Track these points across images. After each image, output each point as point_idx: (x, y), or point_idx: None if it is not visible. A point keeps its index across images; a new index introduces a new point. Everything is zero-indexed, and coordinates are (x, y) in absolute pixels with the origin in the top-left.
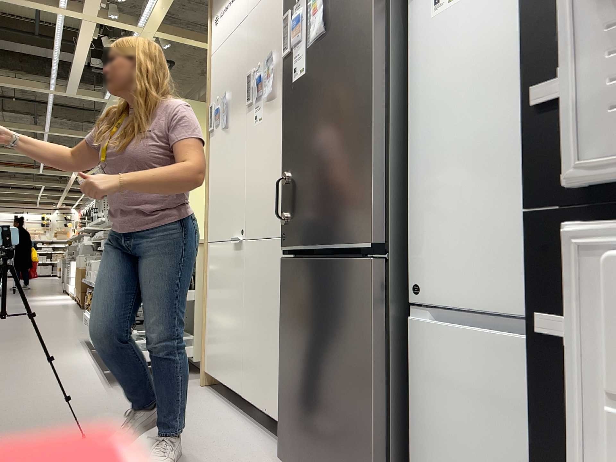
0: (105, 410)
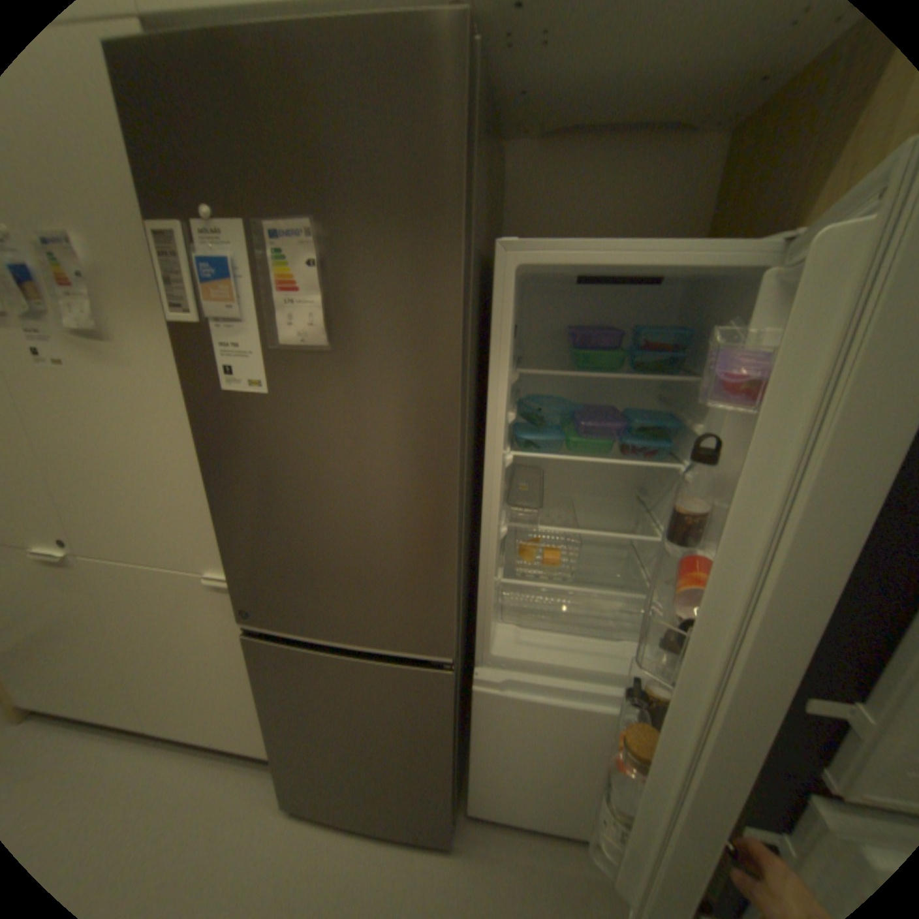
0: None
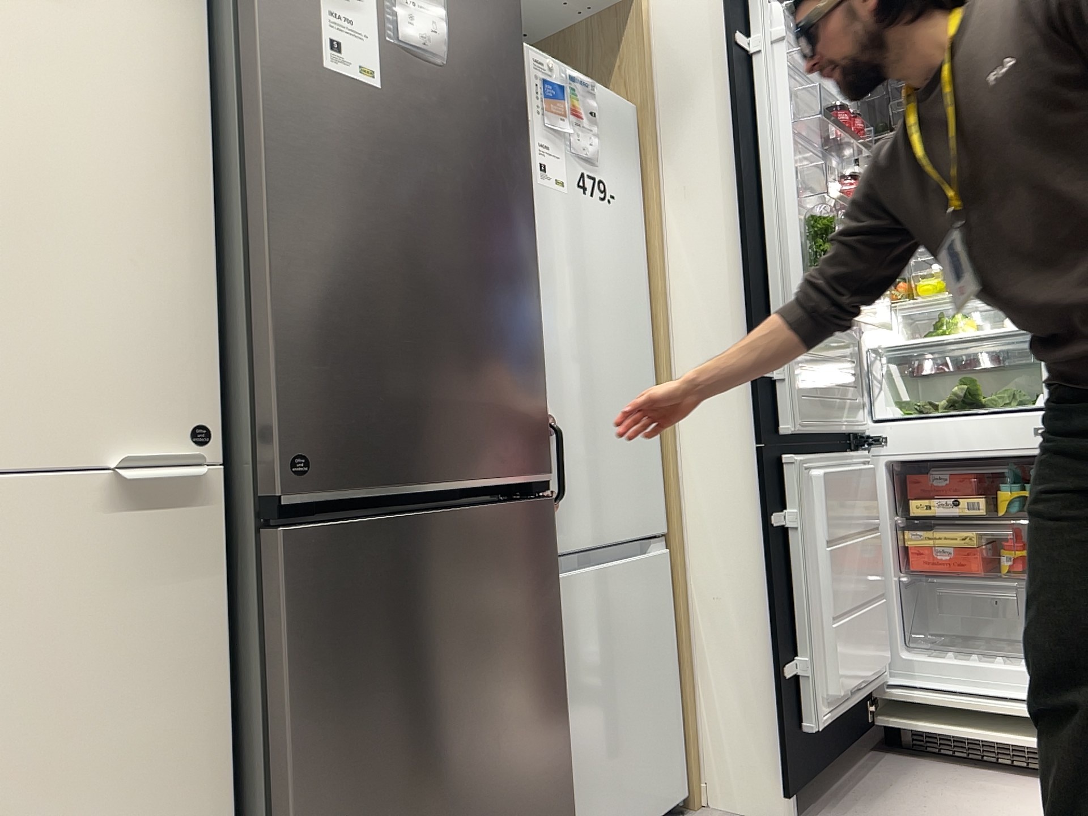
0: None
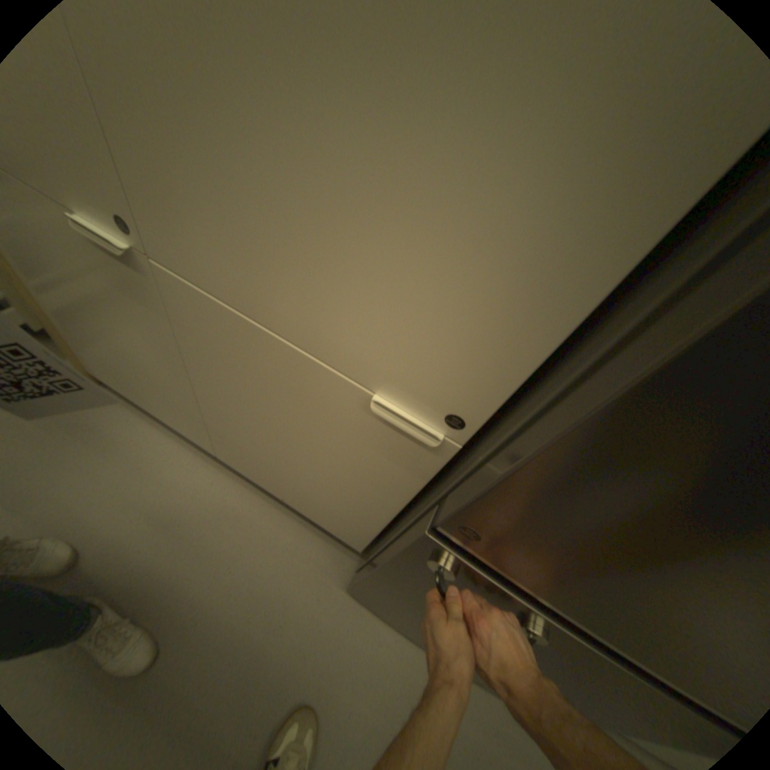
0: None
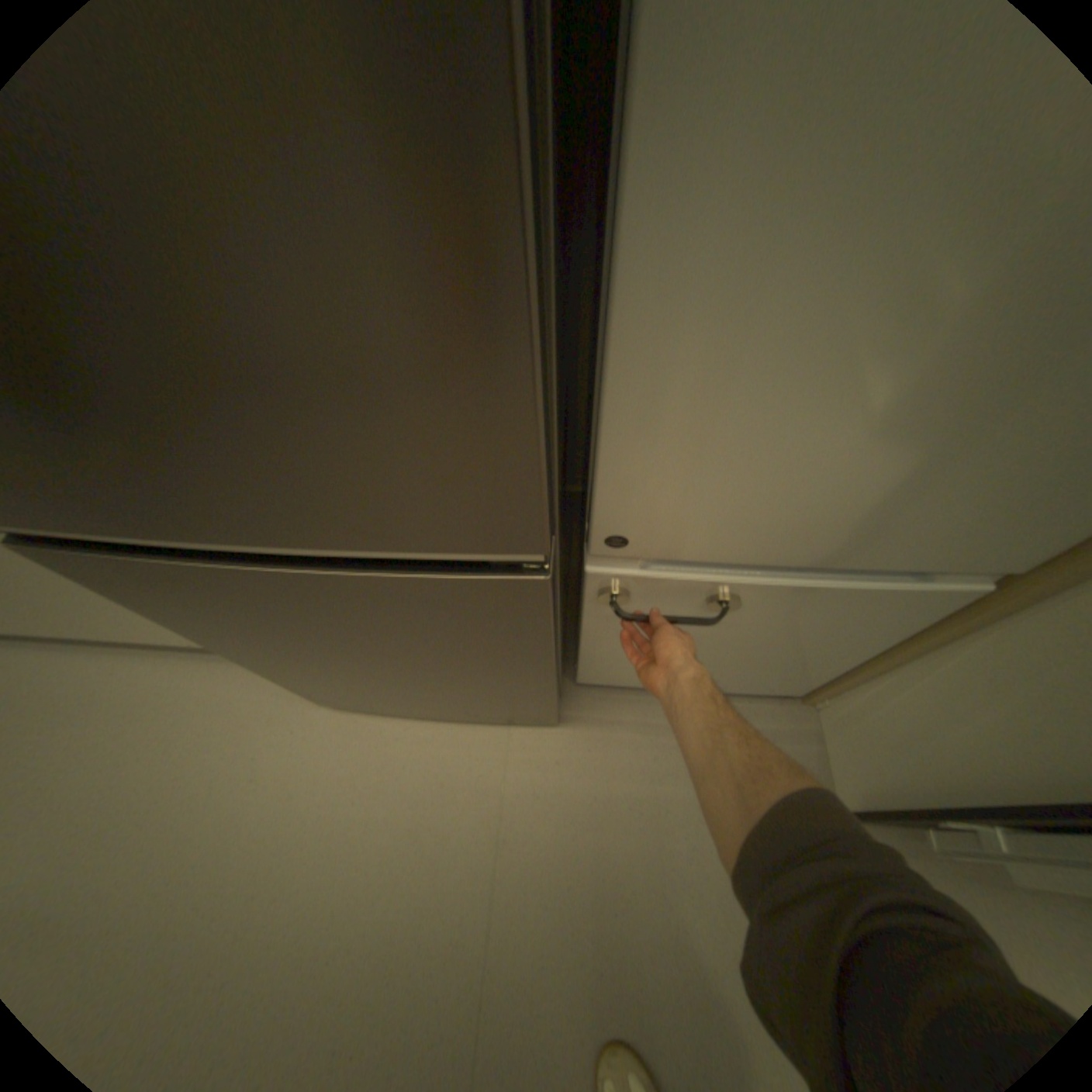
0: None
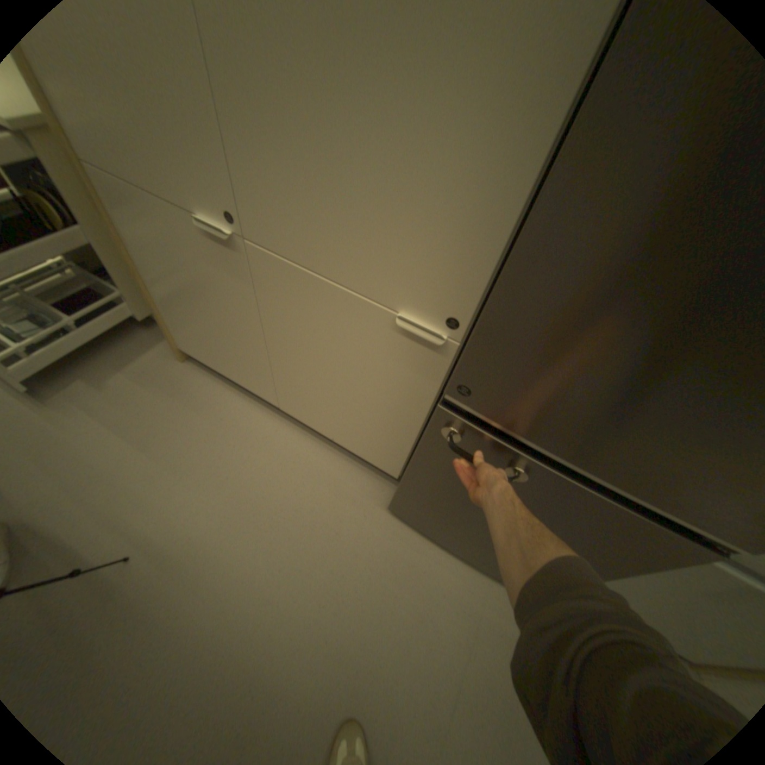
0: (89, 471)
